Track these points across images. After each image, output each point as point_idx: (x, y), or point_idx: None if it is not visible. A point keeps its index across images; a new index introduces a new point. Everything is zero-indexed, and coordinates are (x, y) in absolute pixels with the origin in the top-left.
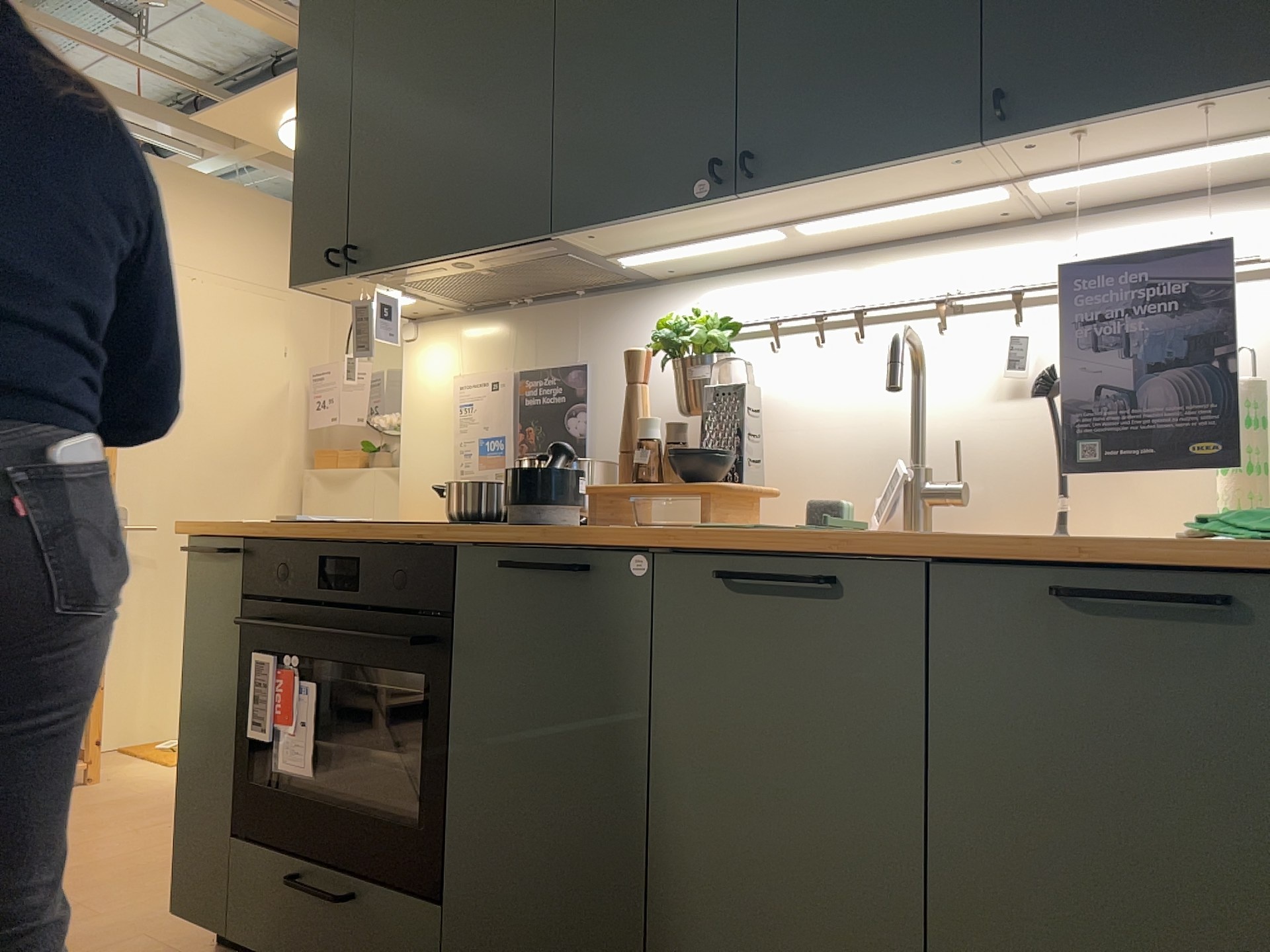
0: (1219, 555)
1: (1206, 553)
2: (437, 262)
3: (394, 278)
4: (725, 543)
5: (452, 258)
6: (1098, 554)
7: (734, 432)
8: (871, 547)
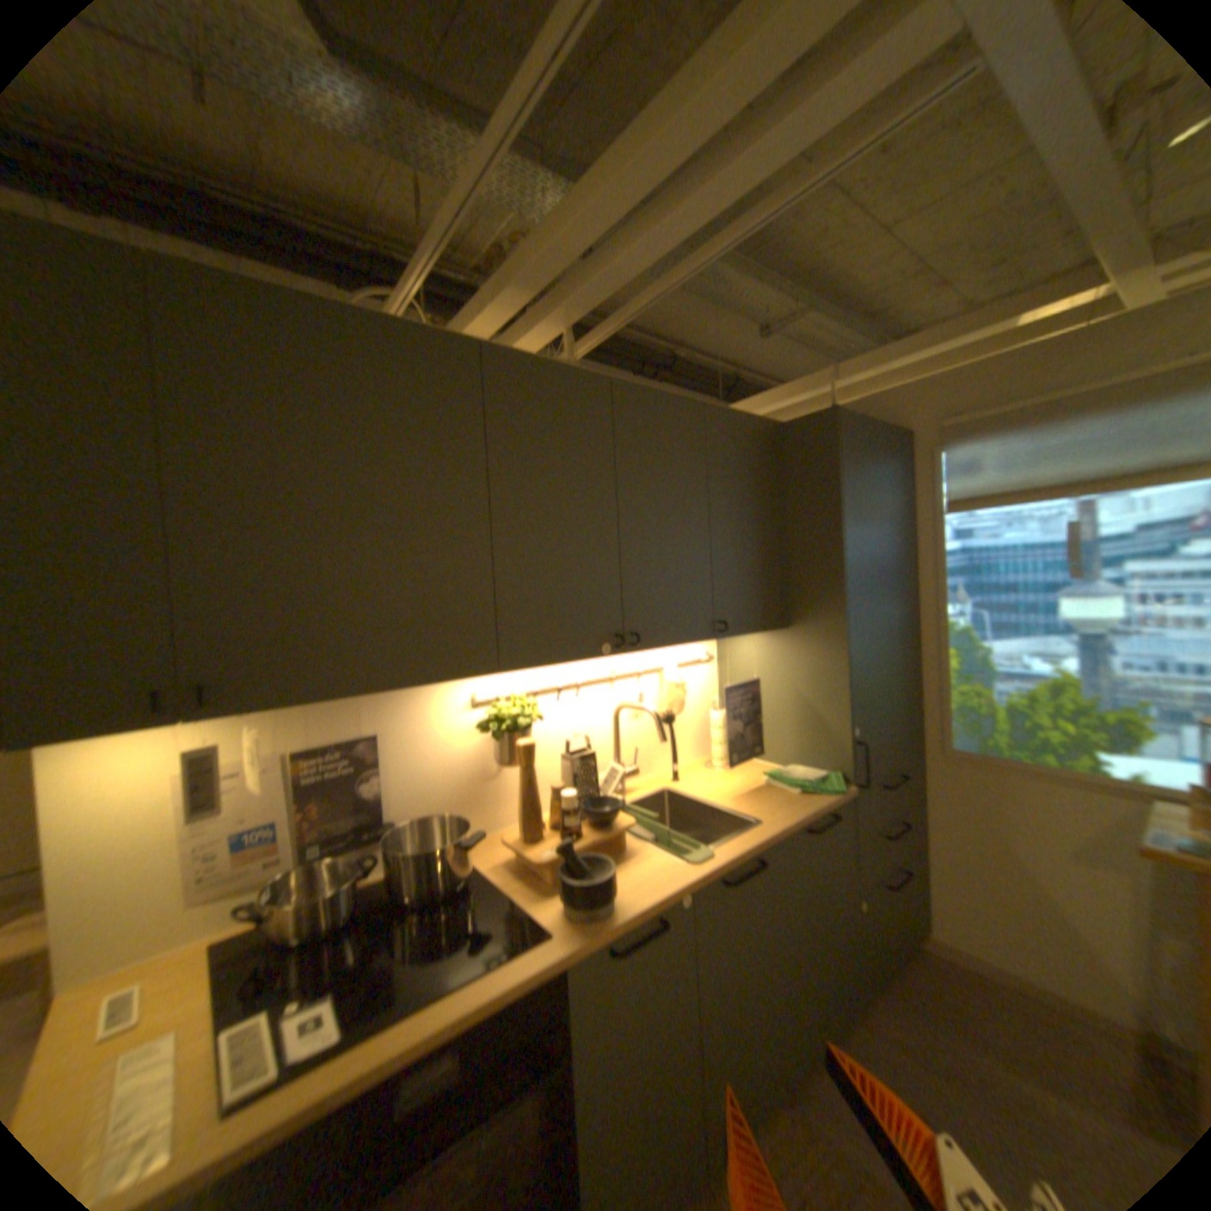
0: (828, 803)
1: (834, 806)
2: (346, 695)
3: (246, 710)
4: (727, 867)
5: (371, 691)
6: (817, 815)
7: (591, 782)
8: (771, 842)
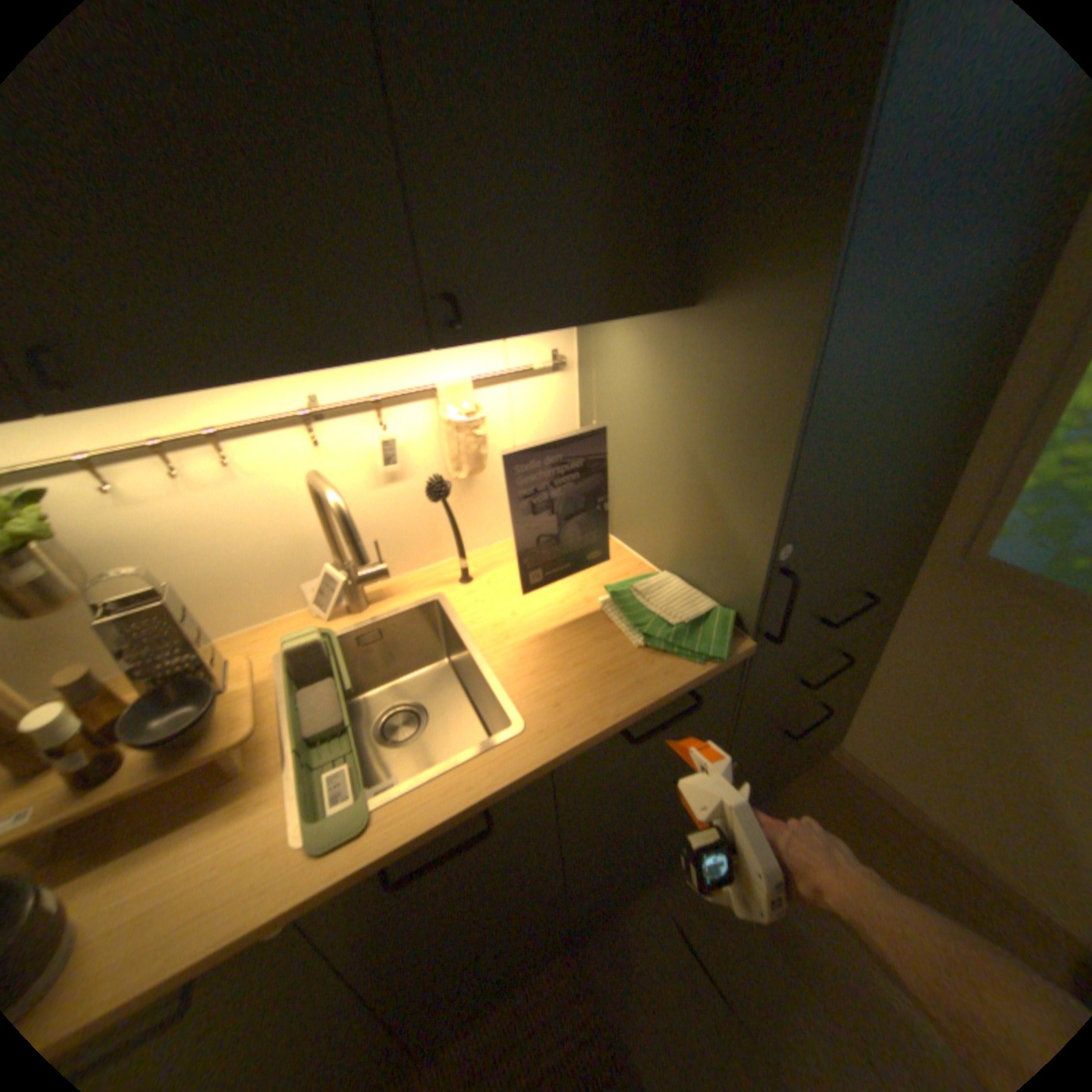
0: (686, 676)
1: (693, 688)
2: None
3: None
4: (378, 867)
5: None
6: (647, 712)
7: (173, 657)
8: (514, 788)
